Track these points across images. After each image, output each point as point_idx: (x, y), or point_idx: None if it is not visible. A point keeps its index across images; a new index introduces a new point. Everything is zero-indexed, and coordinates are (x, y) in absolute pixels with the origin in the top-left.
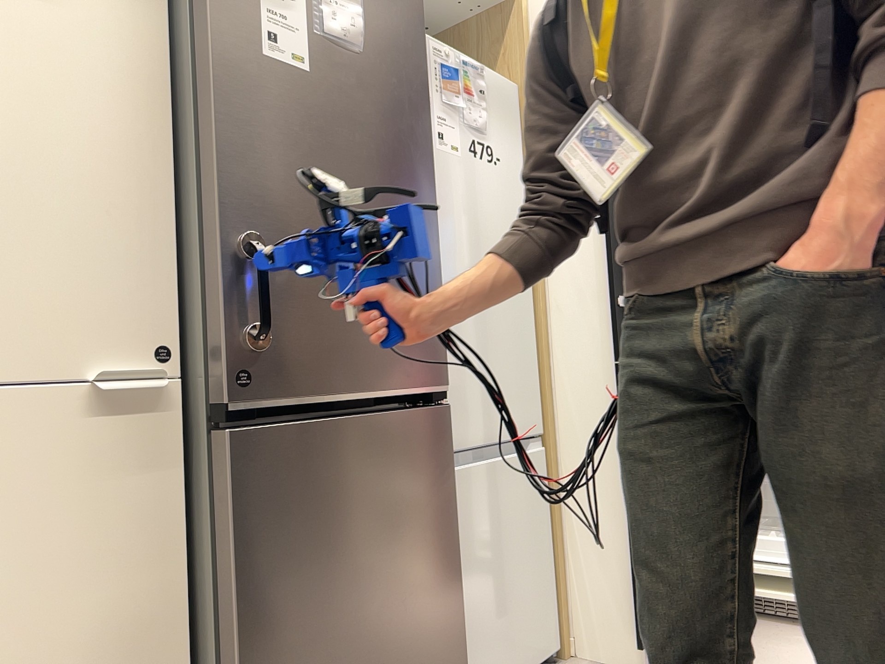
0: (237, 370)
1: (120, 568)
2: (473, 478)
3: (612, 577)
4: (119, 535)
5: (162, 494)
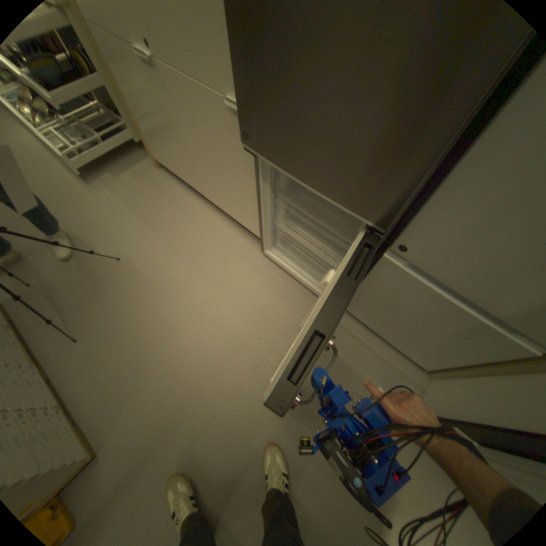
0: (244, 128)
1: (243, 167)
2: (417, 283)
3: (453, 407)
4: (242, 158)
5: (252, 155)
